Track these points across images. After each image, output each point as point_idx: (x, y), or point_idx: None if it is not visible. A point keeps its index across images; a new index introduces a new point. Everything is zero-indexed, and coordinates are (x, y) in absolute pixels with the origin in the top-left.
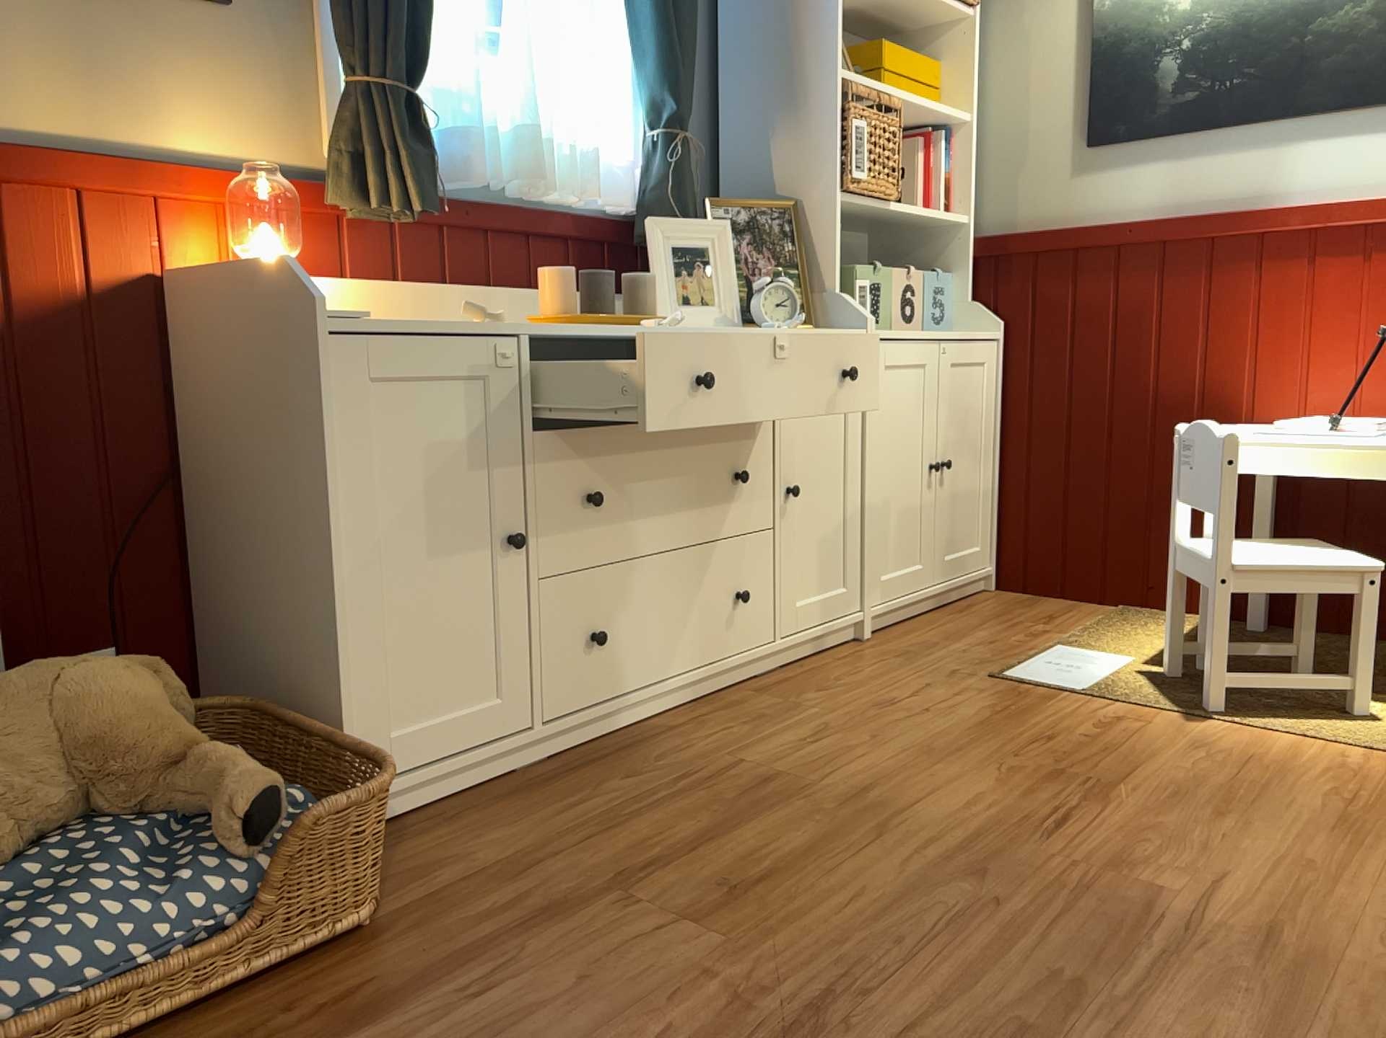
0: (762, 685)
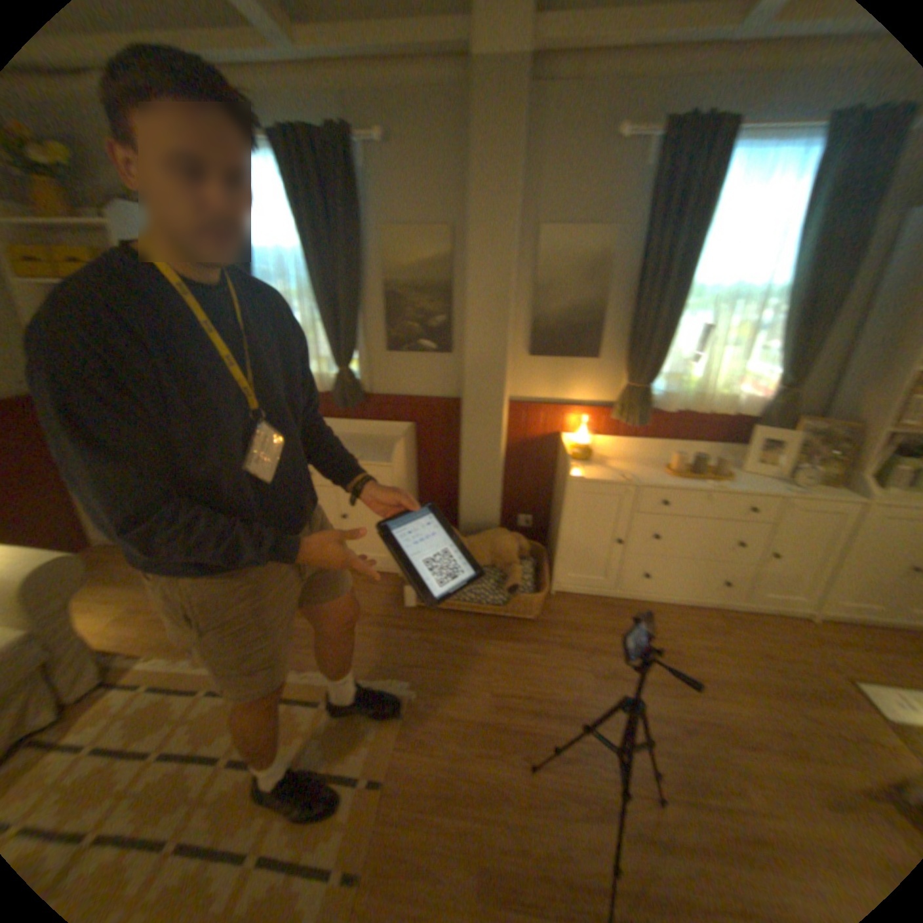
0: (729, 617)
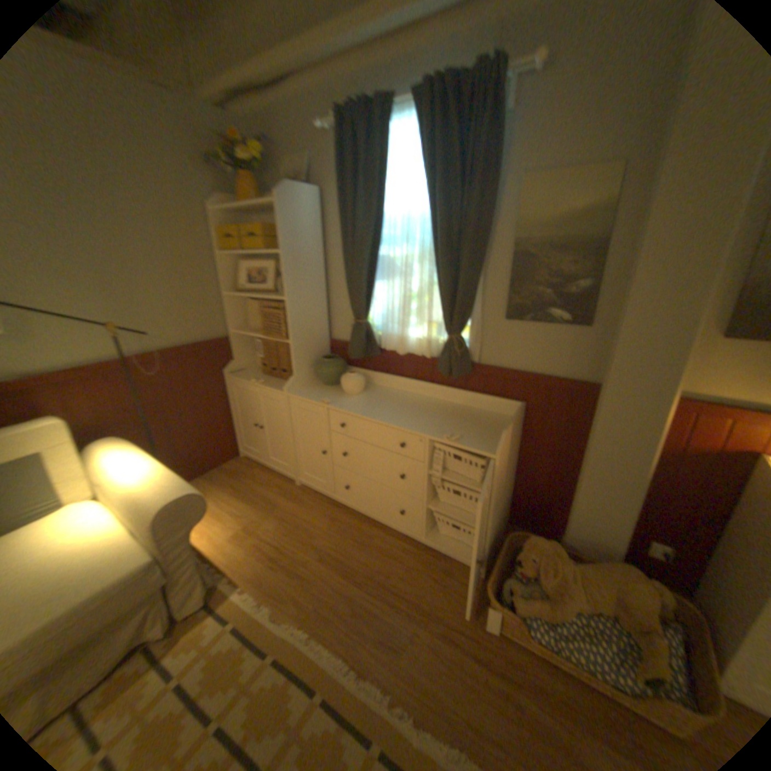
0: None
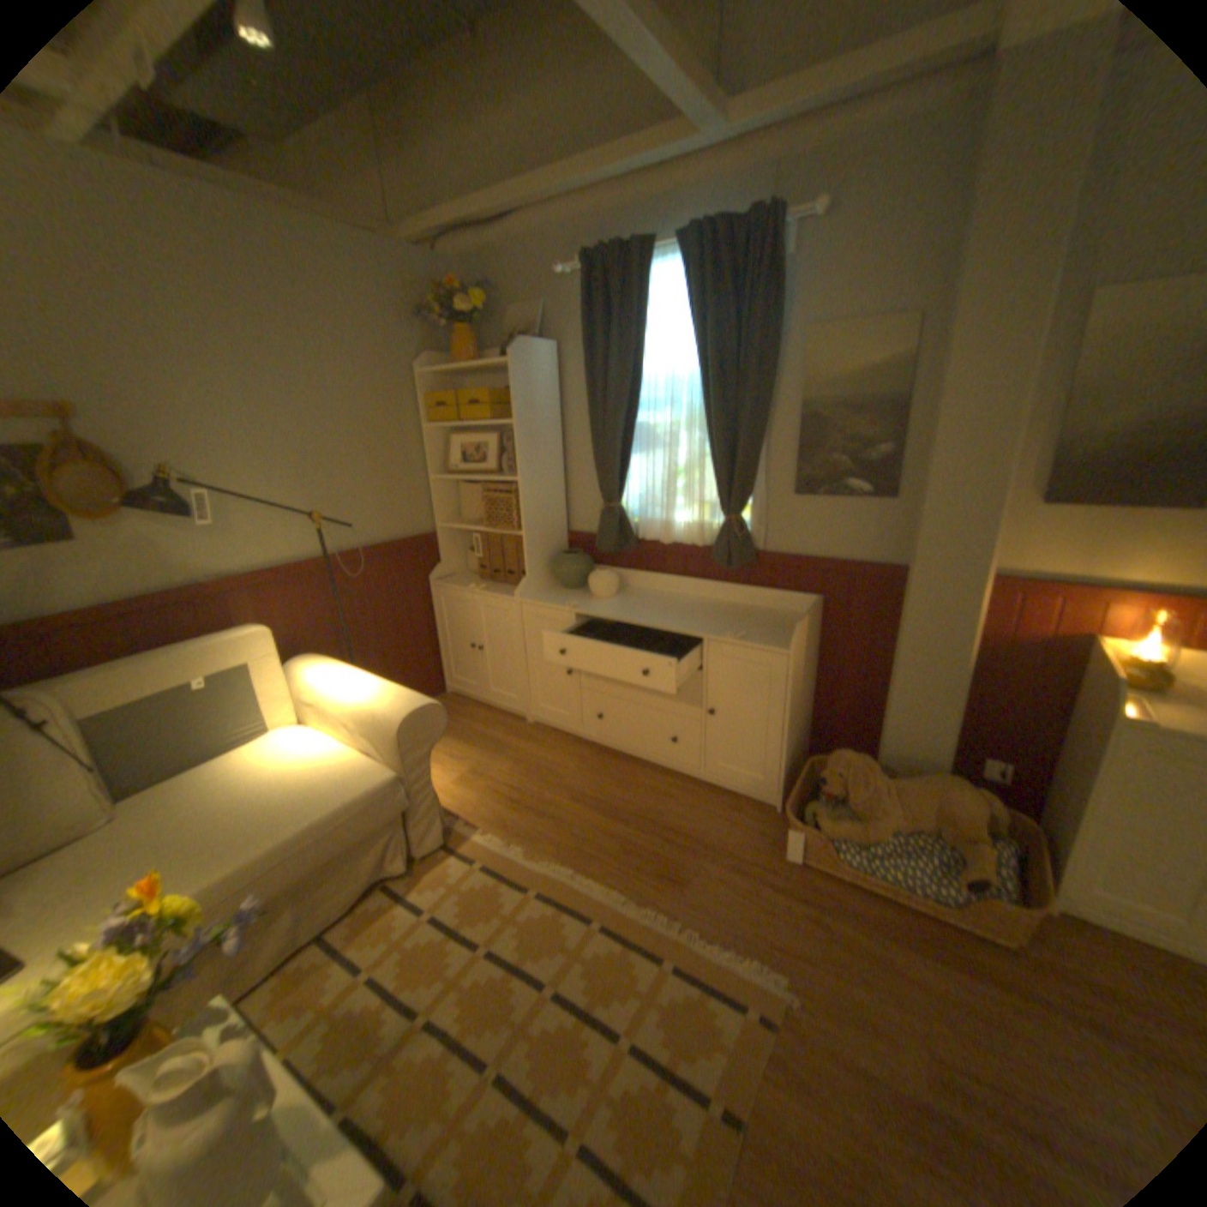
0: None
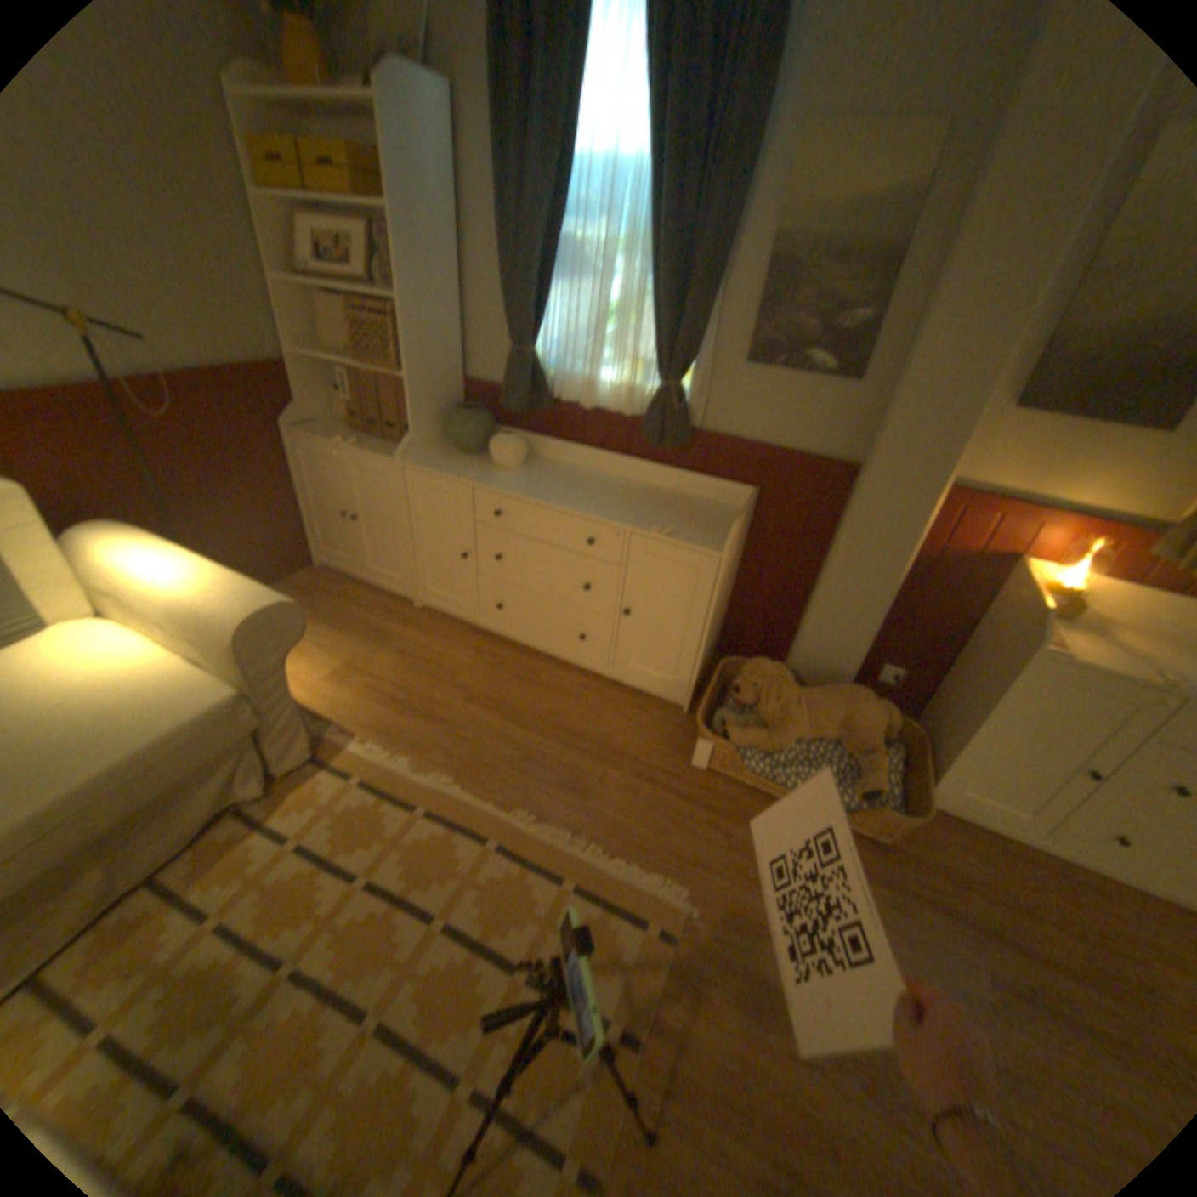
0: None
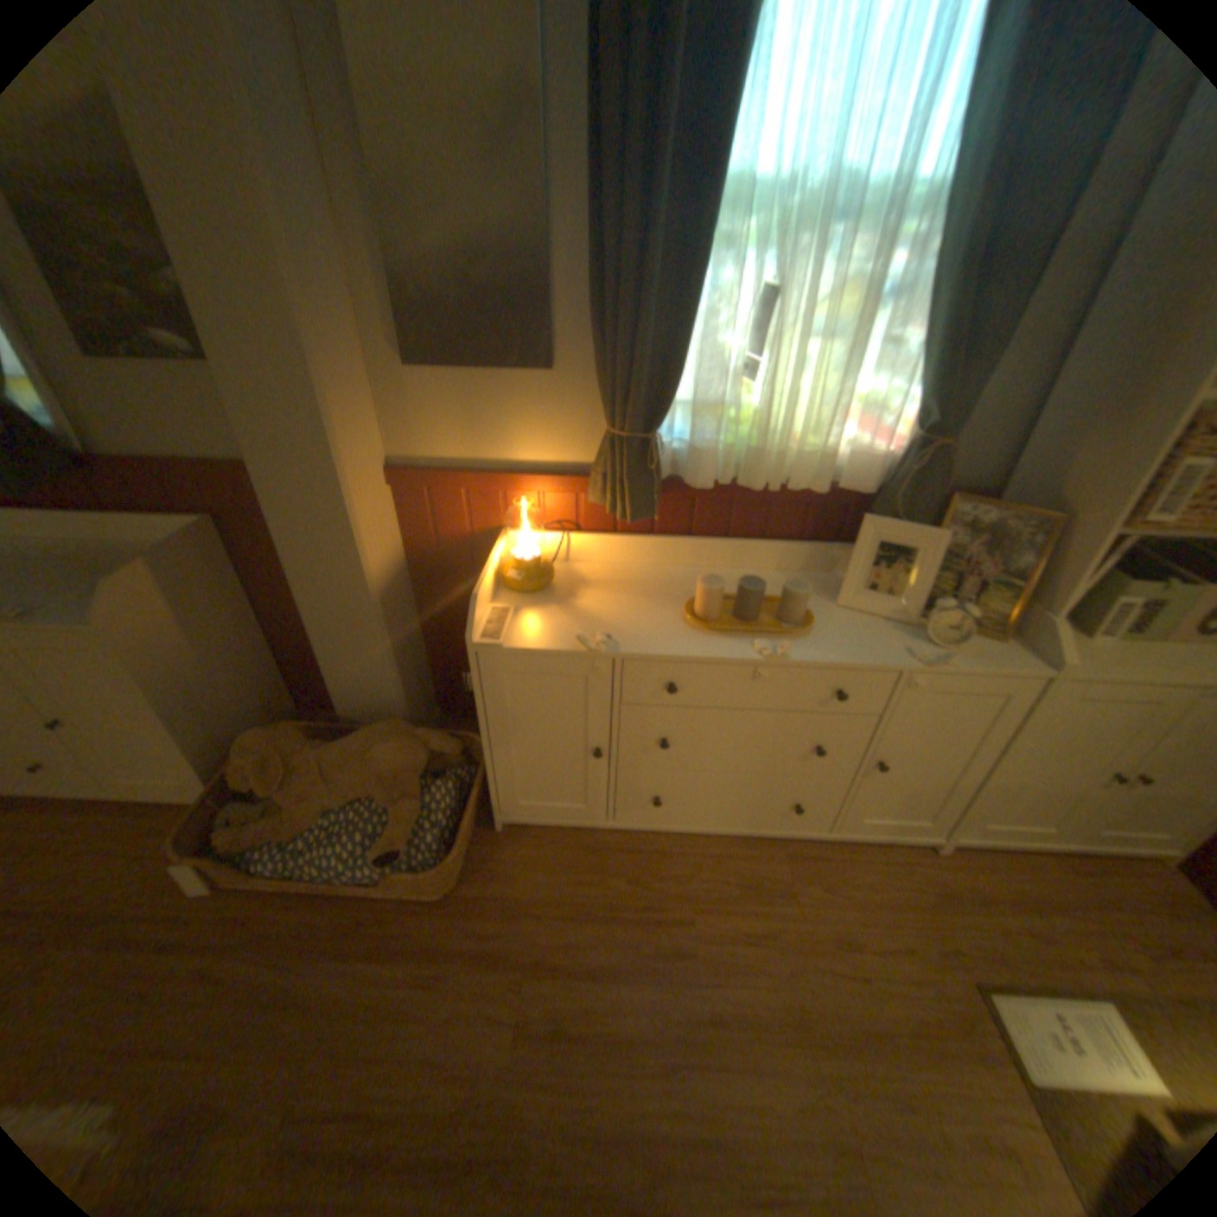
0: (802, 853)
